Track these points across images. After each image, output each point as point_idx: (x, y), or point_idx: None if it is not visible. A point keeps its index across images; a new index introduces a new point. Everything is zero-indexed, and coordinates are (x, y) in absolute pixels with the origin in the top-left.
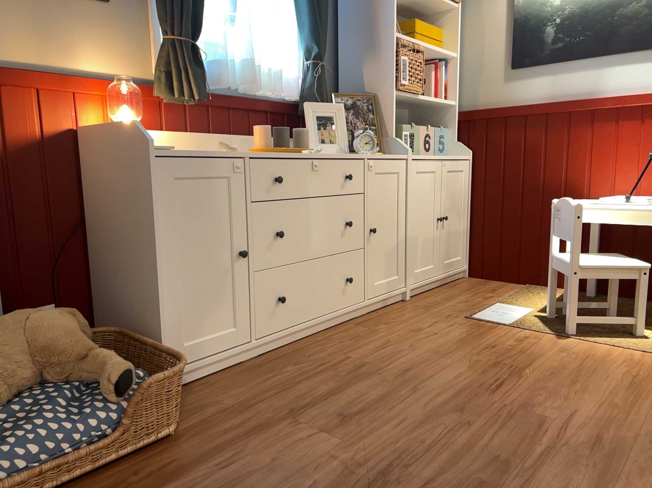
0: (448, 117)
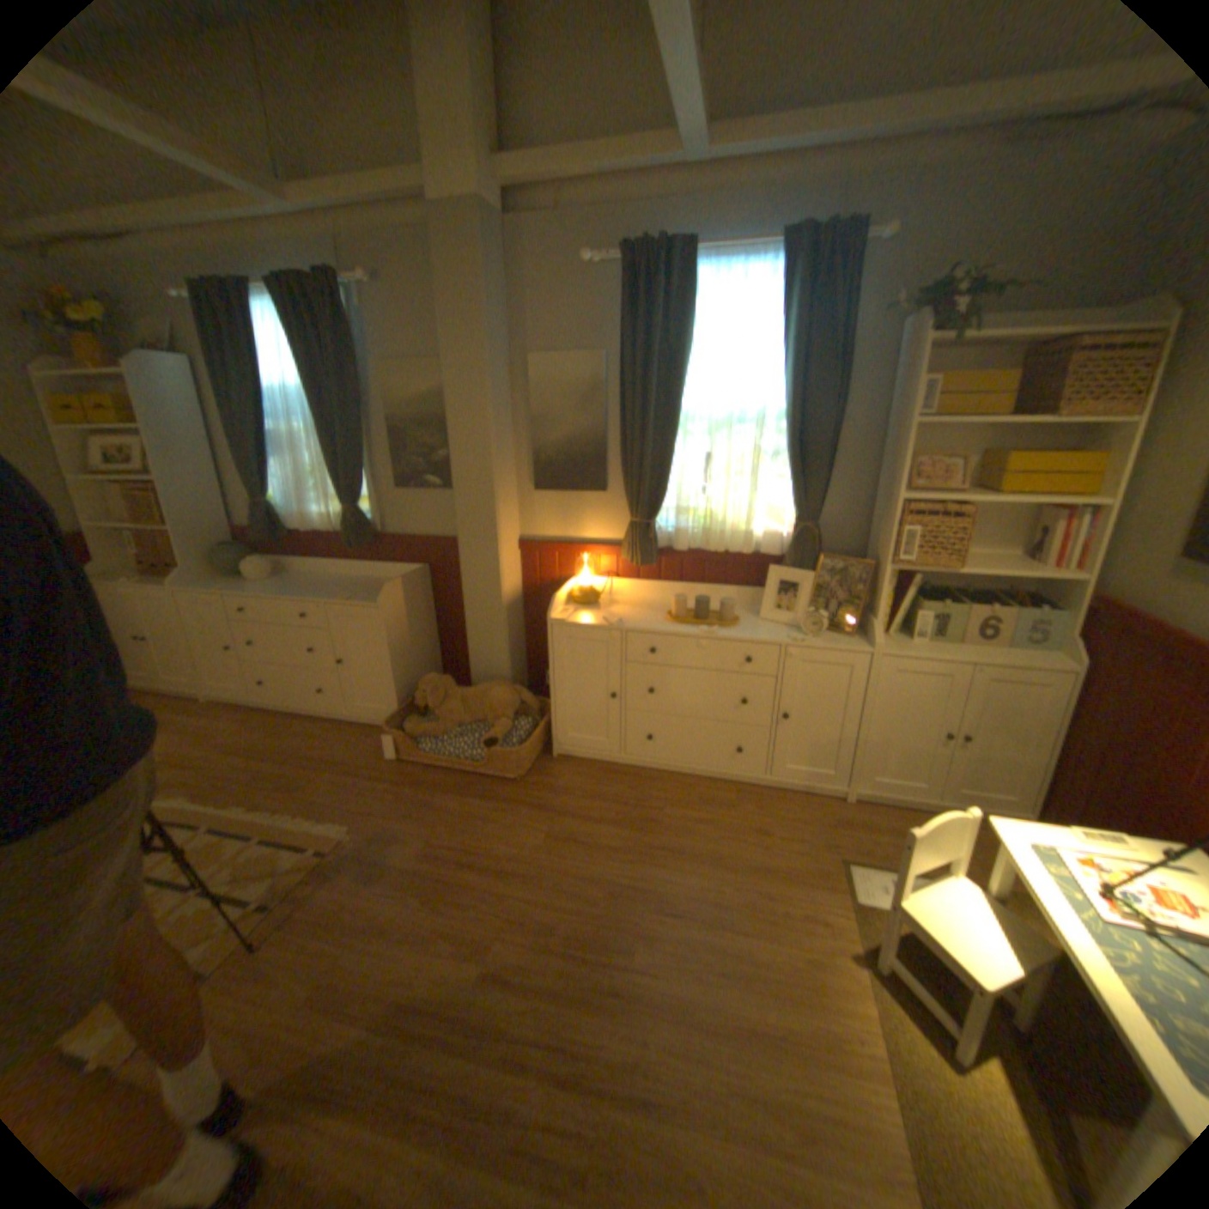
0: (1077, 595)
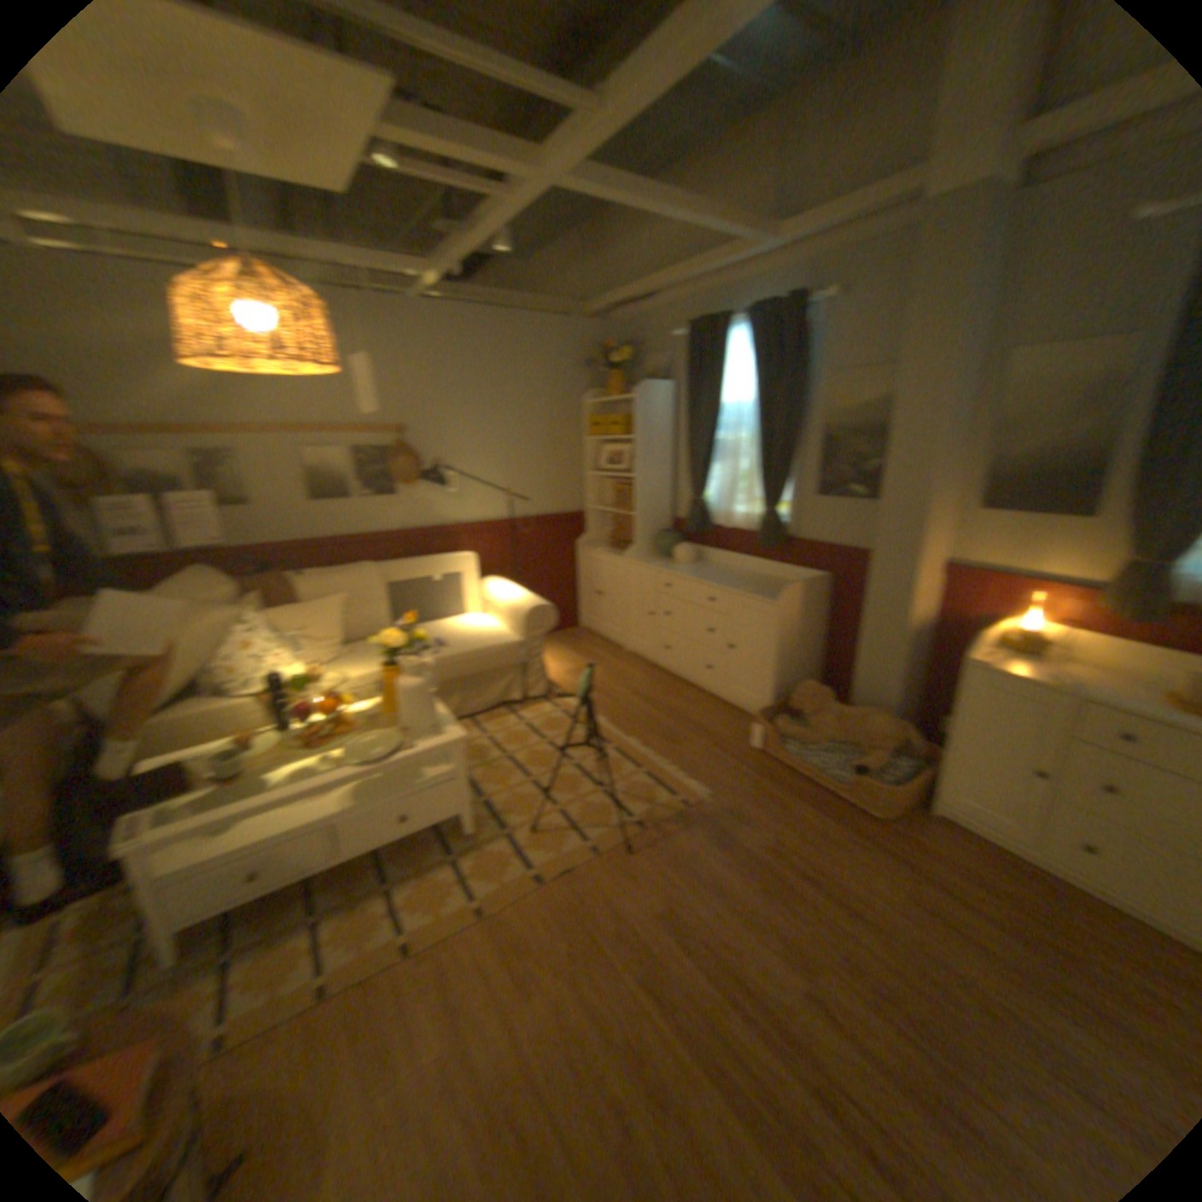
0: None
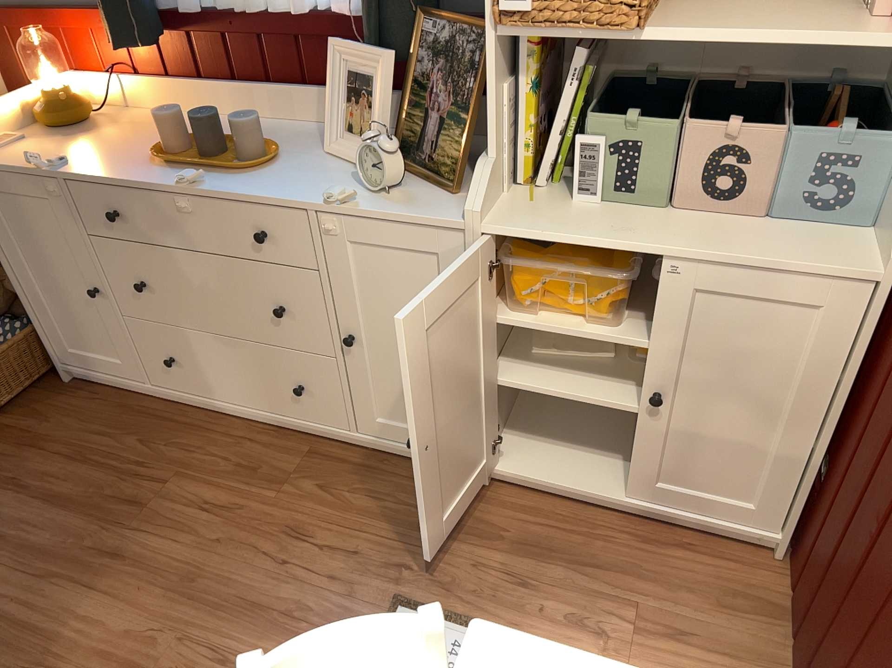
0: None
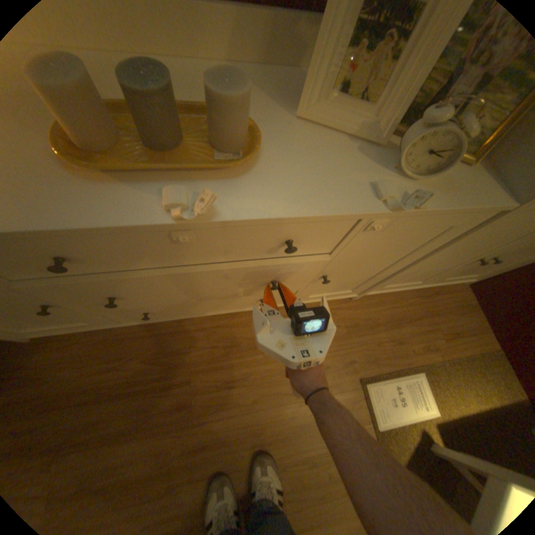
0: None
